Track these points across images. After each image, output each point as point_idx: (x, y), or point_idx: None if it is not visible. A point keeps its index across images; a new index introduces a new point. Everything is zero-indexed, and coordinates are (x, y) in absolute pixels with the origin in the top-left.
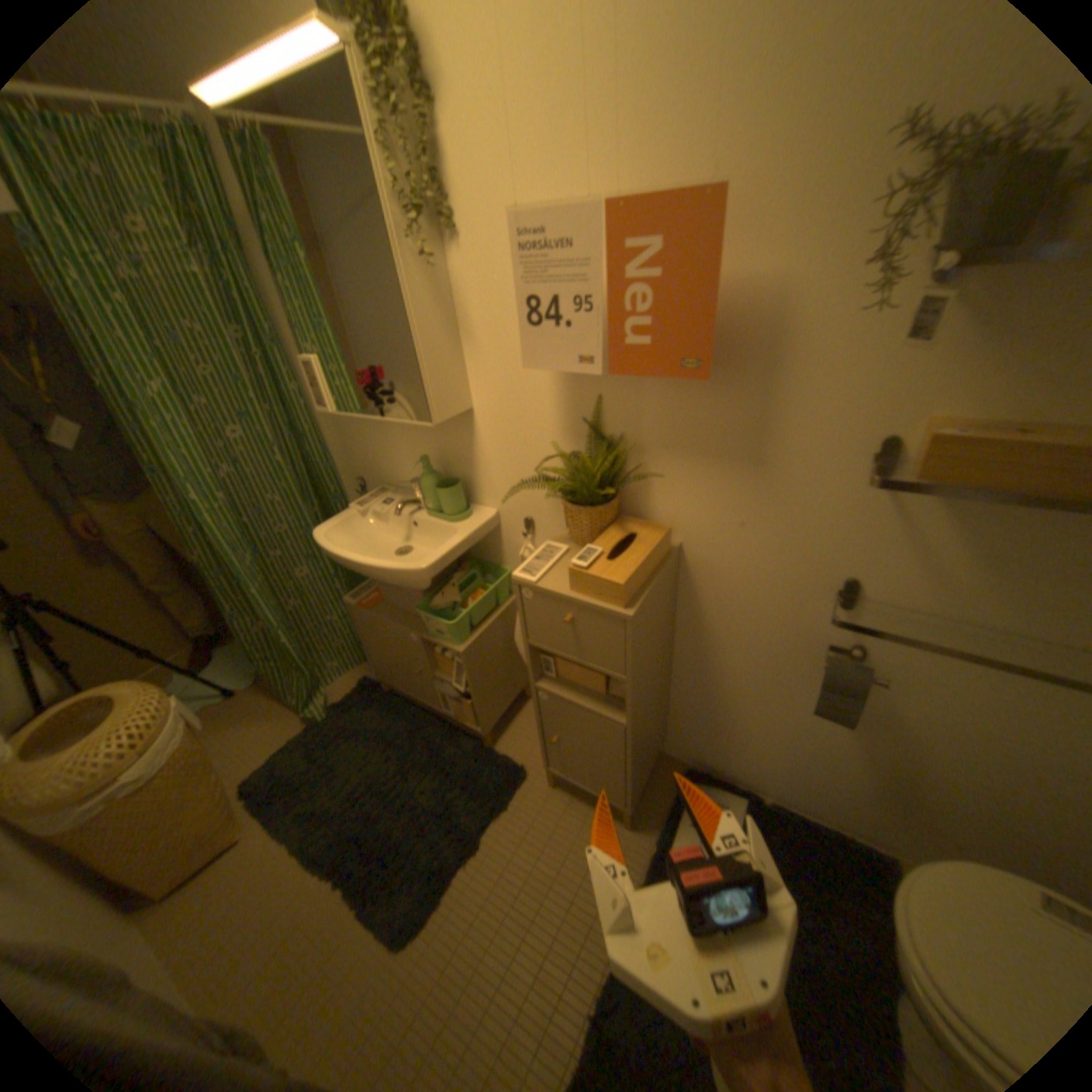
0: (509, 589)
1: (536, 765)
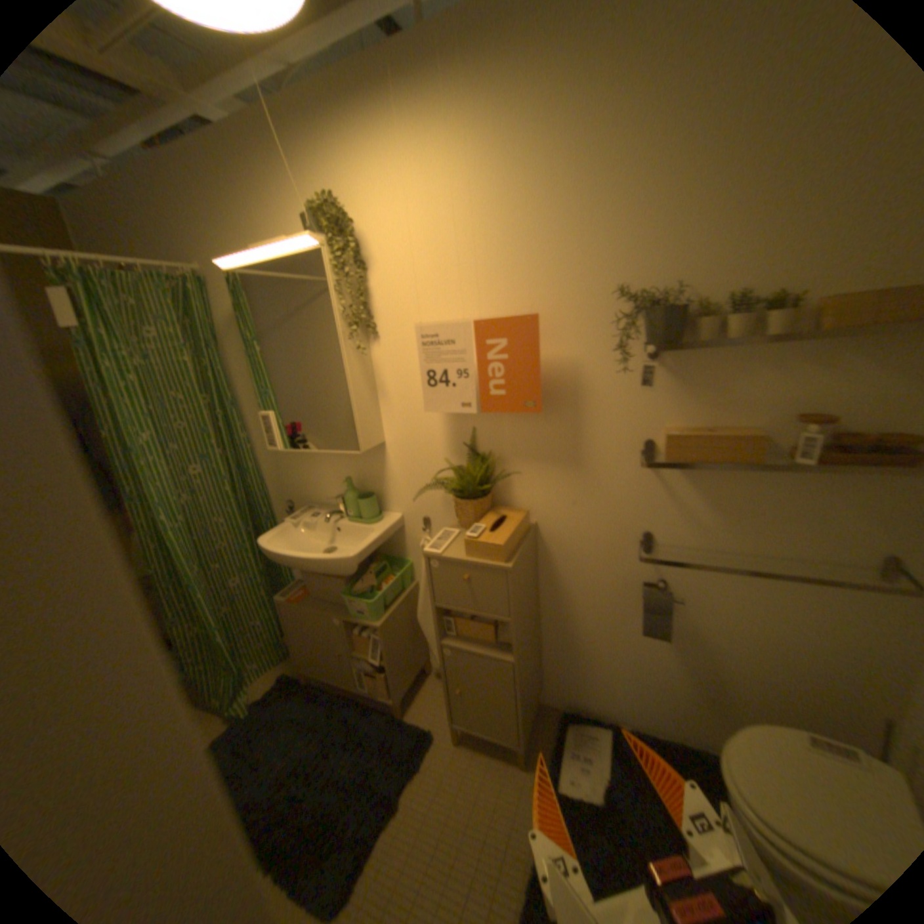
0: (411, 575)
1: (439, 728)
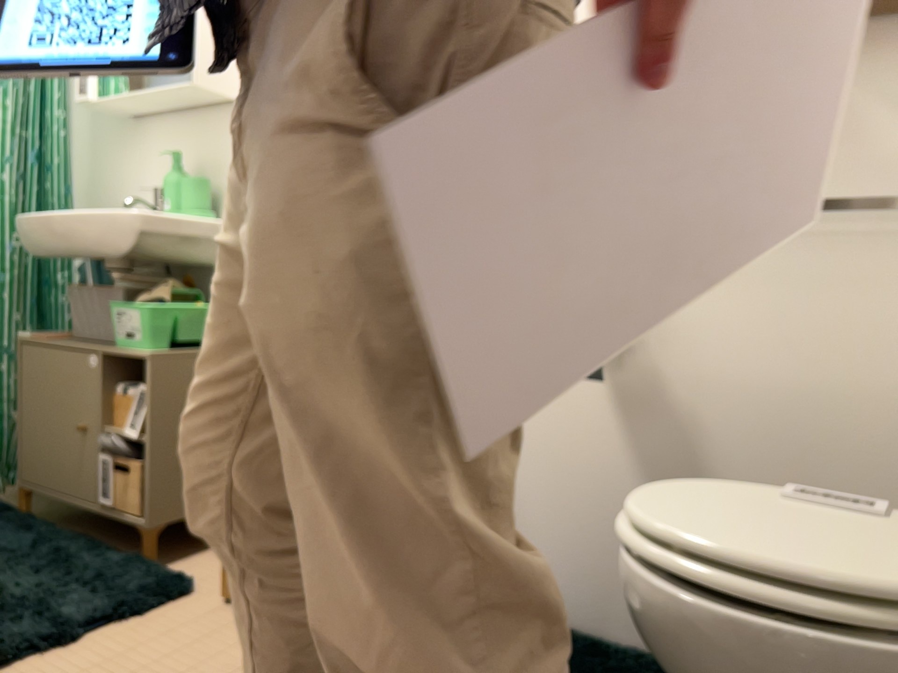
0: None
1: (211, 585)
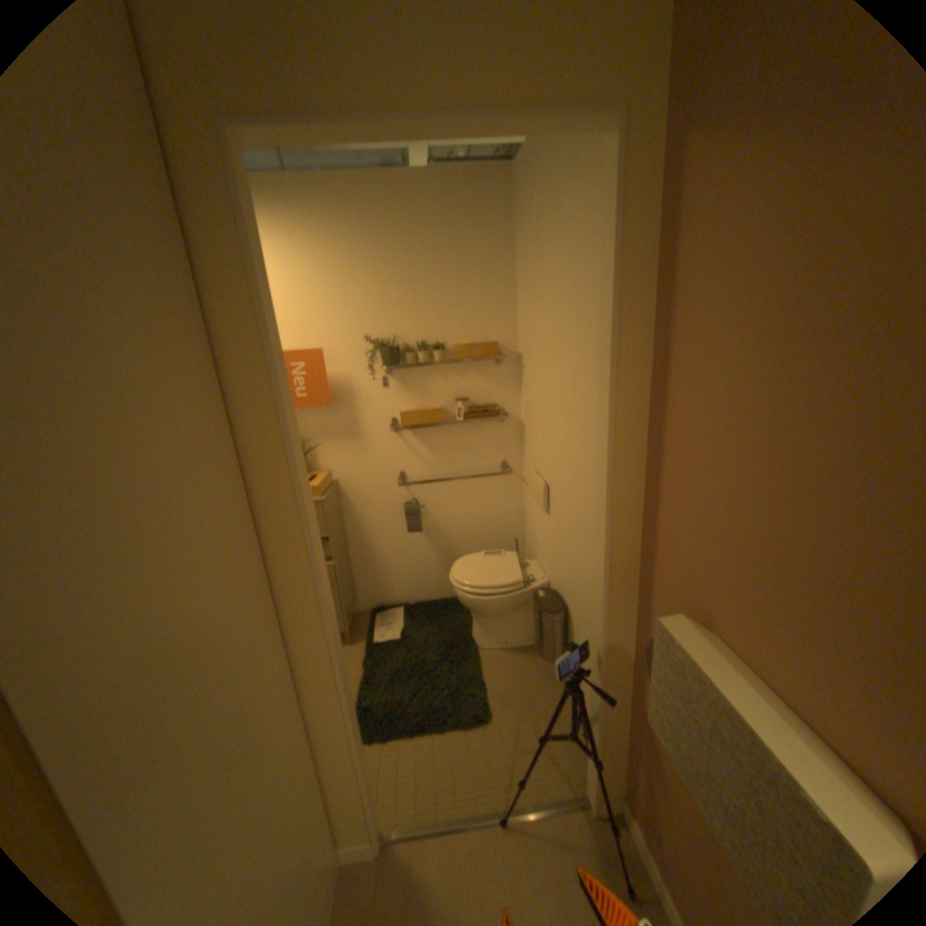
0: None
1: None
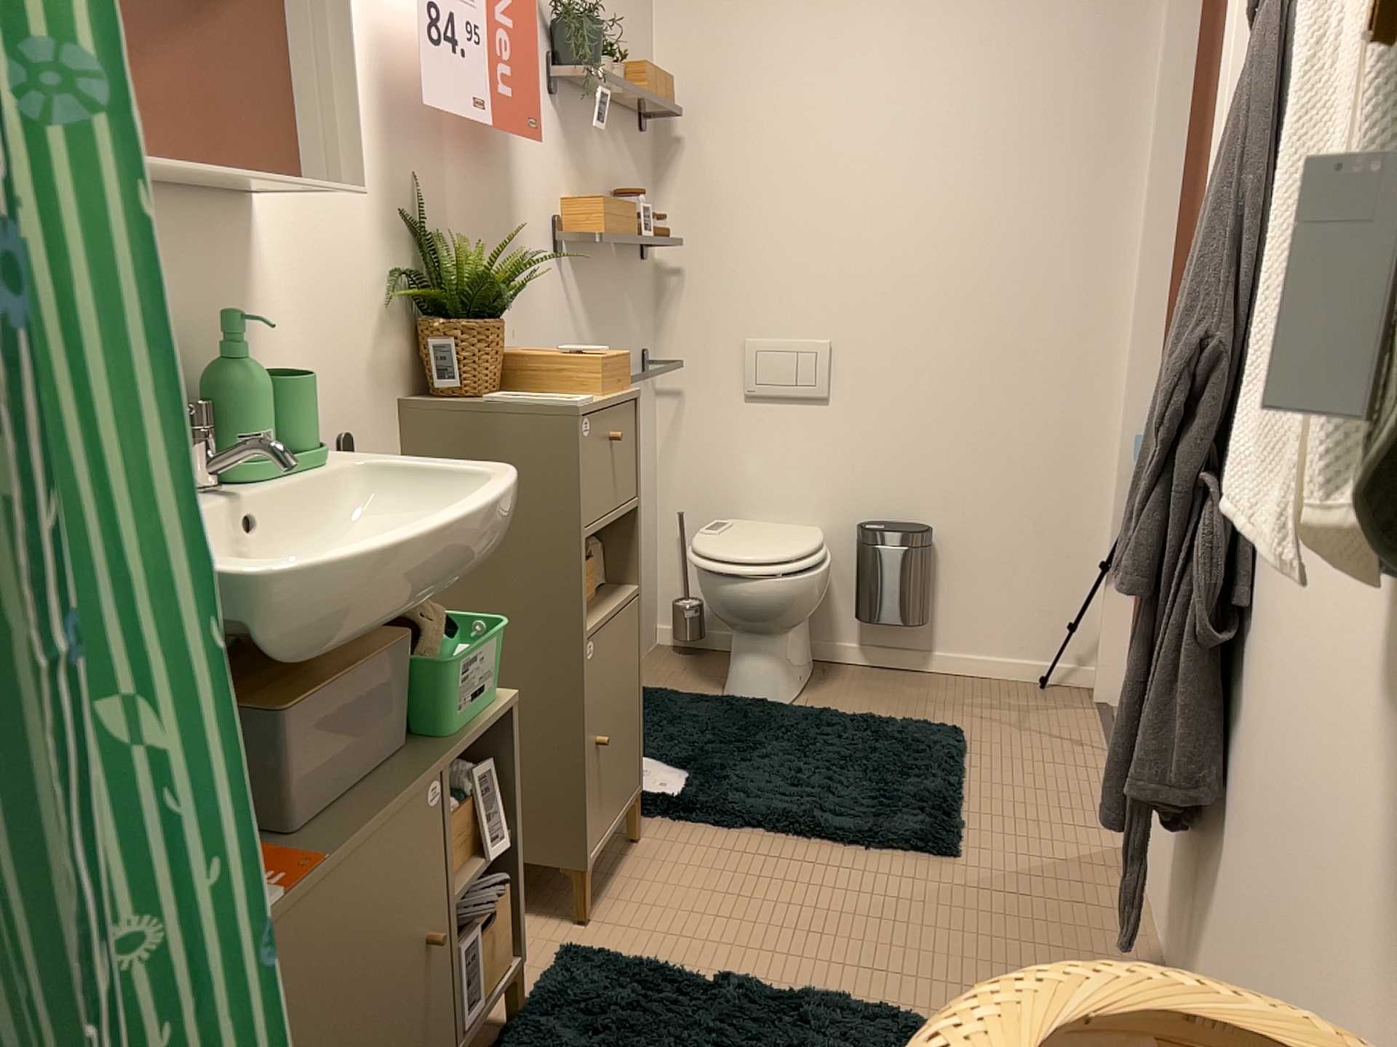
0: None
1: (547, 945)
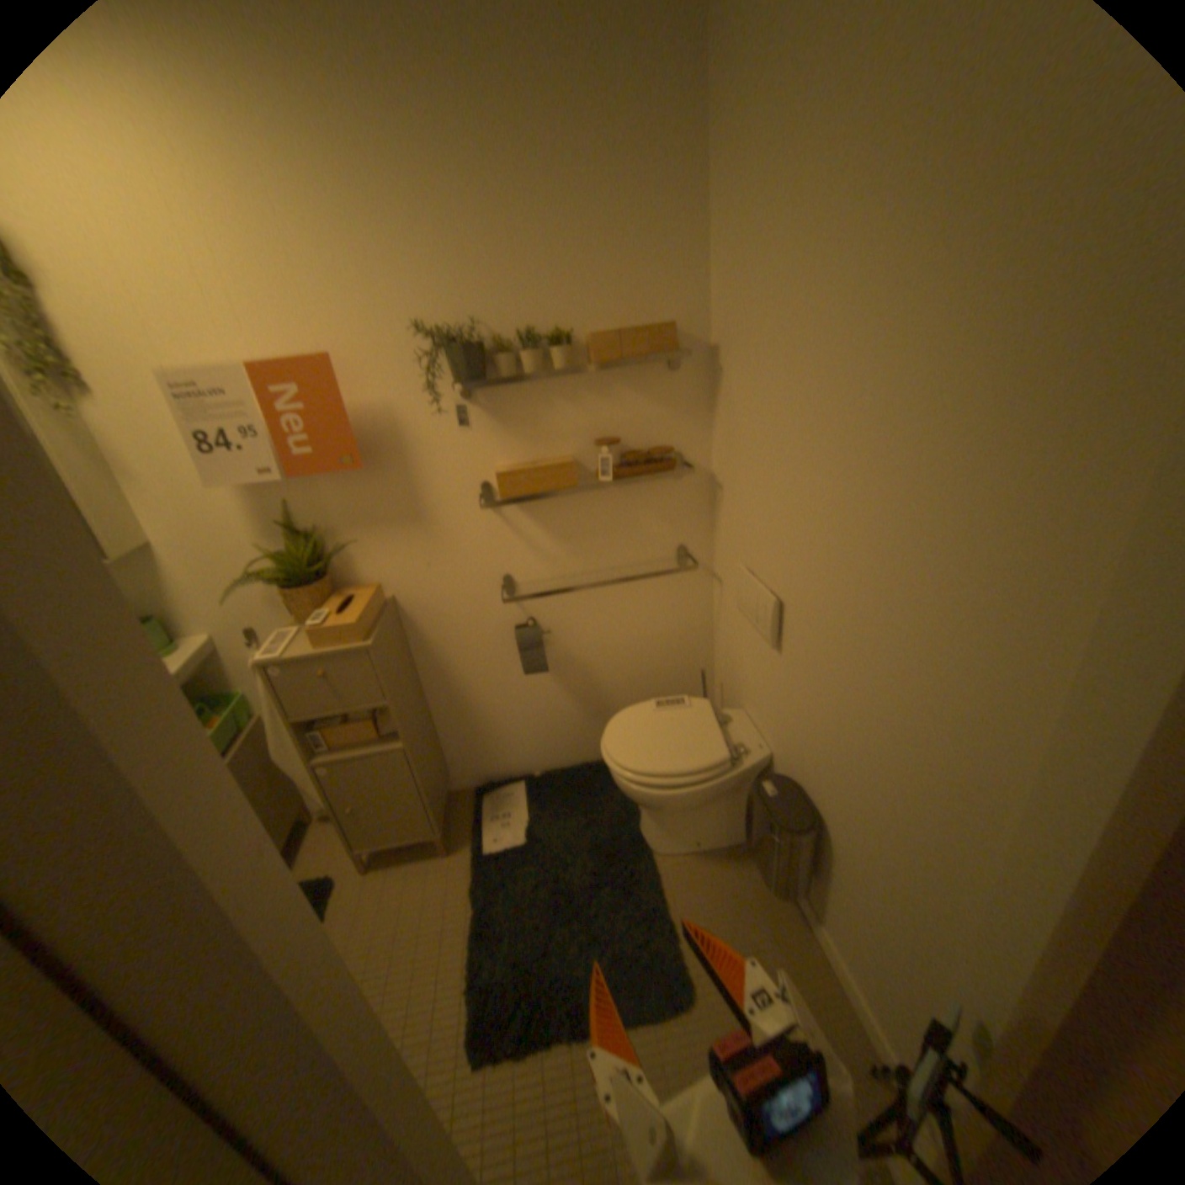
0: (246, 710)
1: (338, 868)
